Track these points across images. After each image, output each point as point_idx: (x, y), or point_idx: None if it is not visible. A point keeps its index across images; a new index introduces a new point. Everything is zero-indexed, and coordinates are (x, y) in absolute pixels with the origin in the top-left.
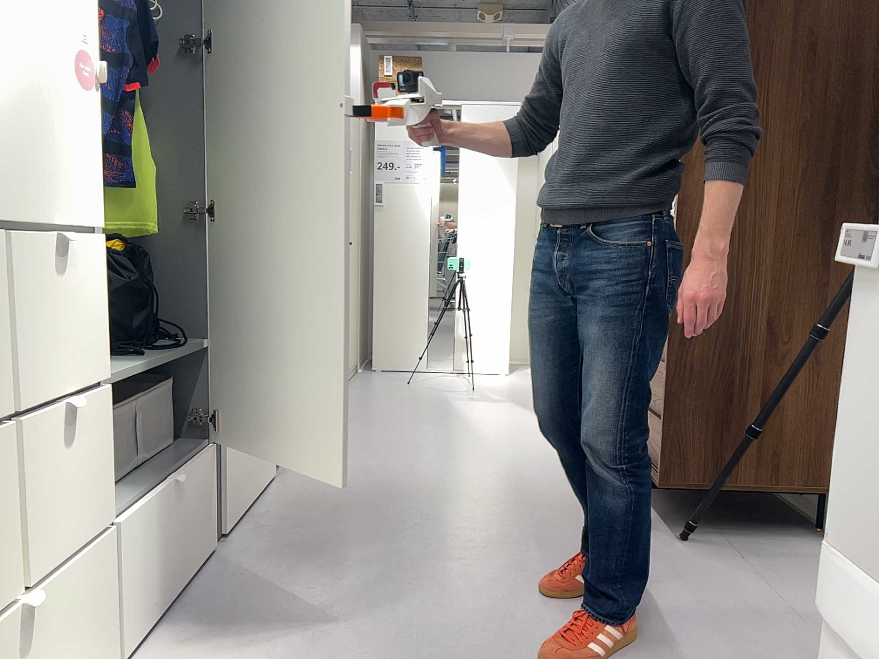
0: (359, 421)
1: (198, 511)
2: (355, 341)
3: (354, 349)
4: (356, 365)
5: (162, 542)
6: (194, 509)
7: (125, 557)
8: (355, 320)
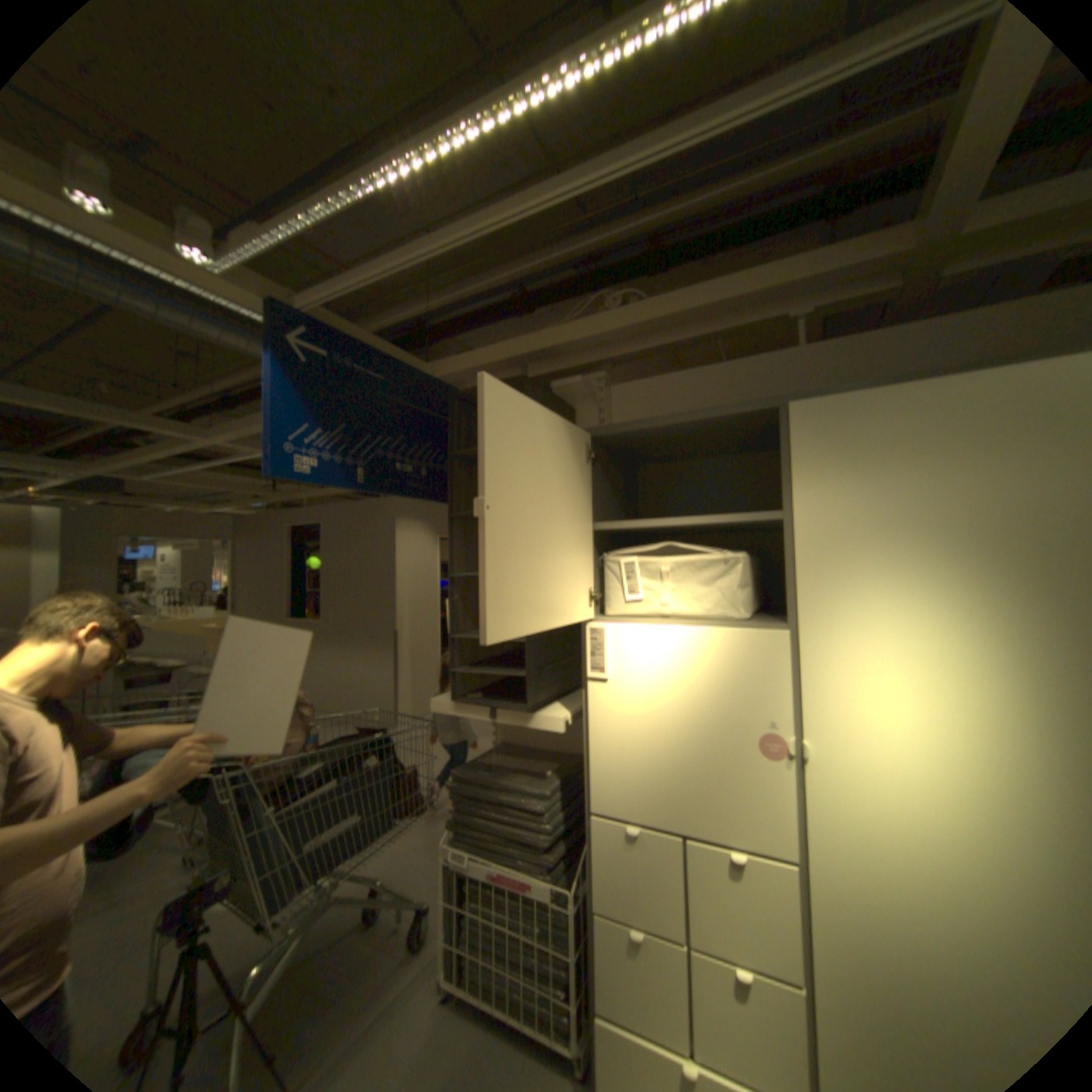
0: None
1: None
2: None
3: None
4: None
5: None
6: None
7: None
8: None
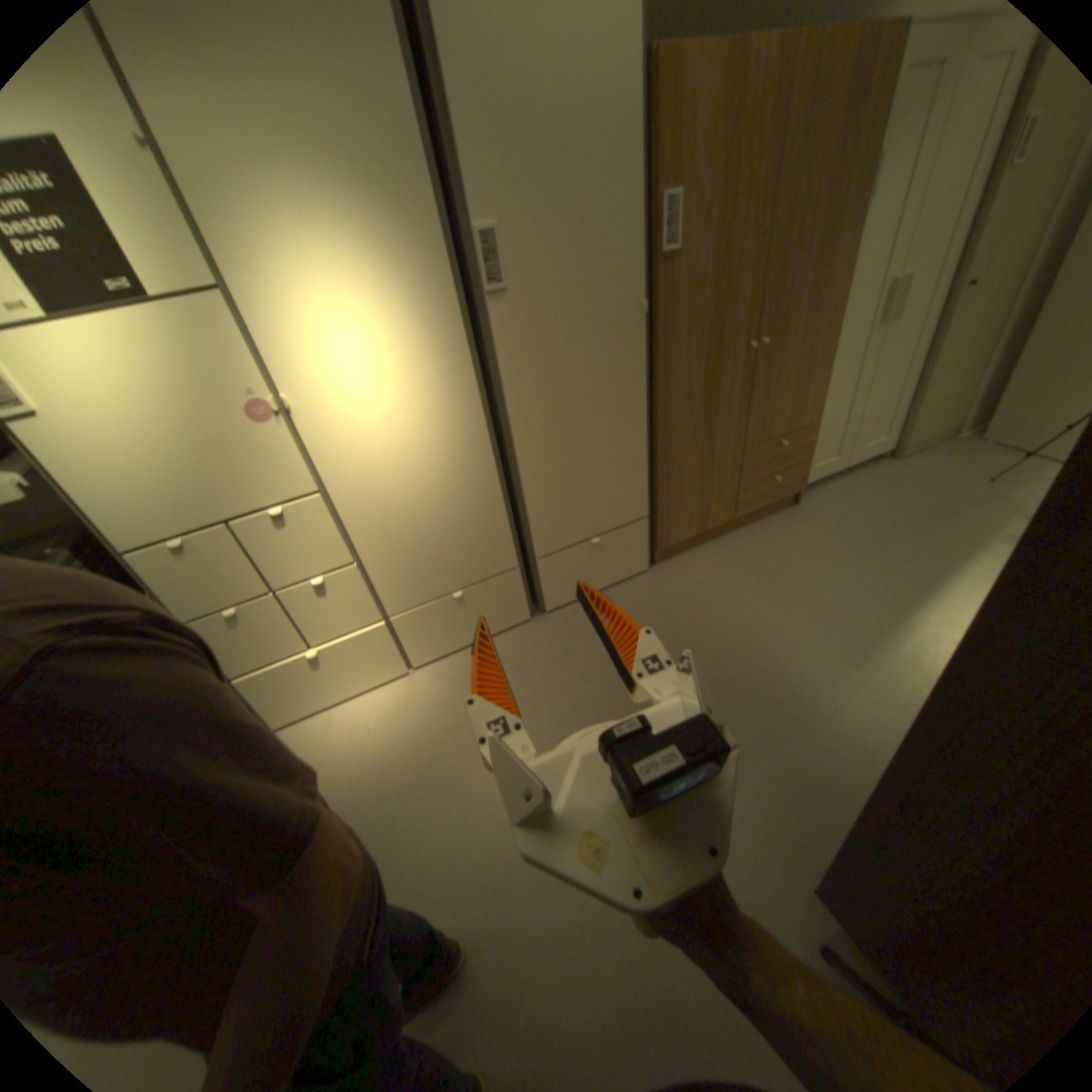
0: (822, 528)
1: (498, 604)
2: (957, 405)
3: (946, 416)
4: (950, 432)
5: (447, 622)
6: (491, 604)
7: (403, 631)
8: (967, 380)
